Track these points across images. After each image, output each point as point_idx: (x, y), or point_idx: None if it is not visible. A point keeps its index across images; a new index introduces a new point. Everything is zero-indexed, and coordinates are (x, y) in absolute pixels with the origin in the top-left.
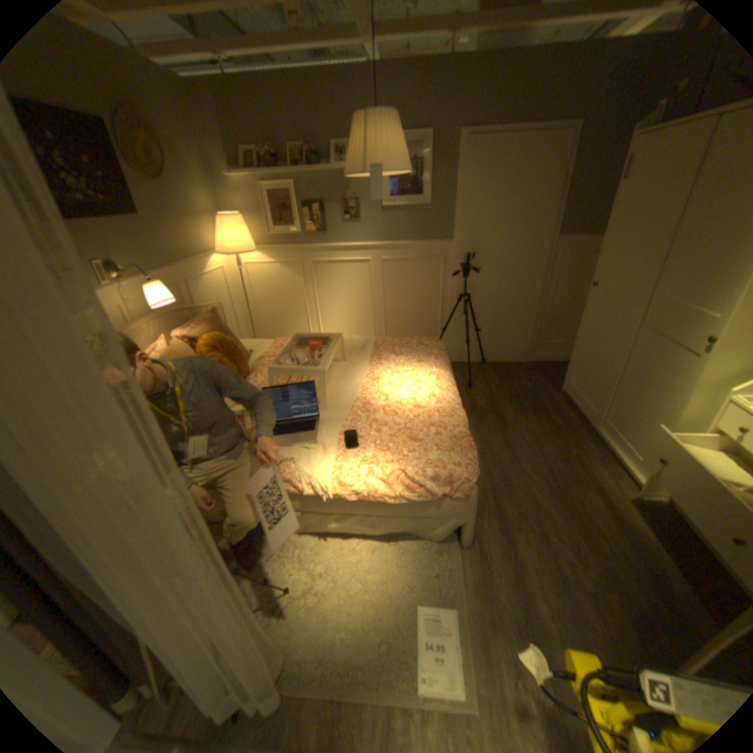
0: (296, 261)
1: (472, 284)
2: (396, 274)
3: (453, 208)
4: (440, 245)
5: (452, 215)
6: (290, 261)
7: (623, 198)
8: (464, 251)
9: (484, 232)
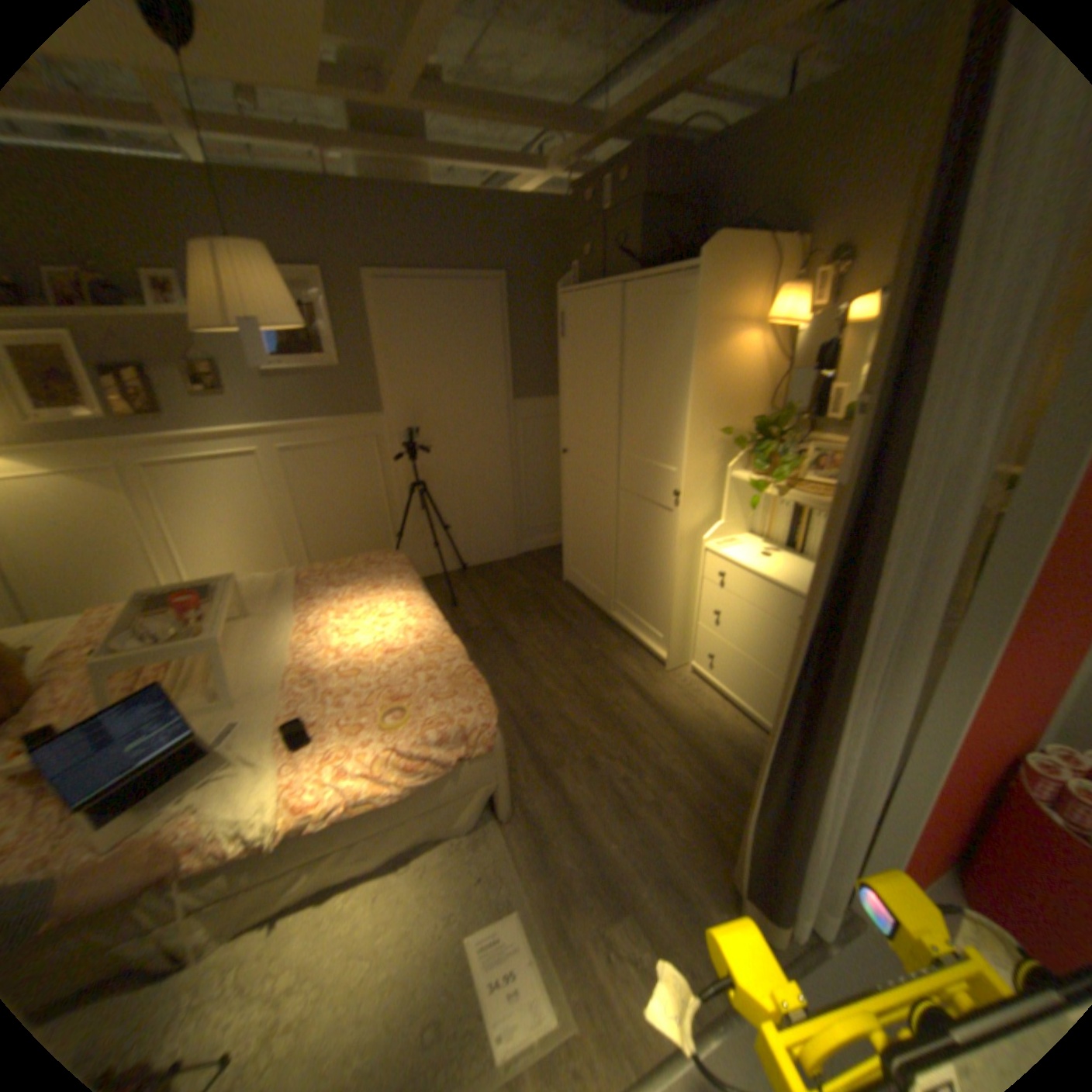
0: (108, 465)
1: (426, 467)
2: (309, 466)
3: (376, 370)
4: (369, 420)
5: (377, 378)
6: (95, 466)
7: (567, 356)
8: (405, 425)
9: (425, 400)
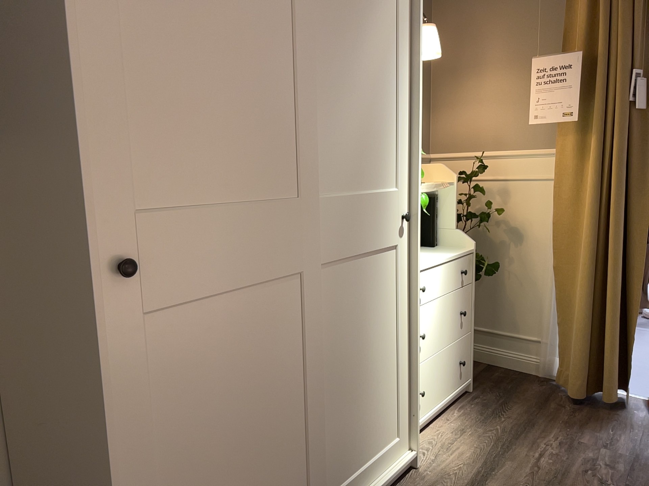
0: None
1: None
2: None
3: None
4: None
5: None
6: None
7: None
8: None
9: None
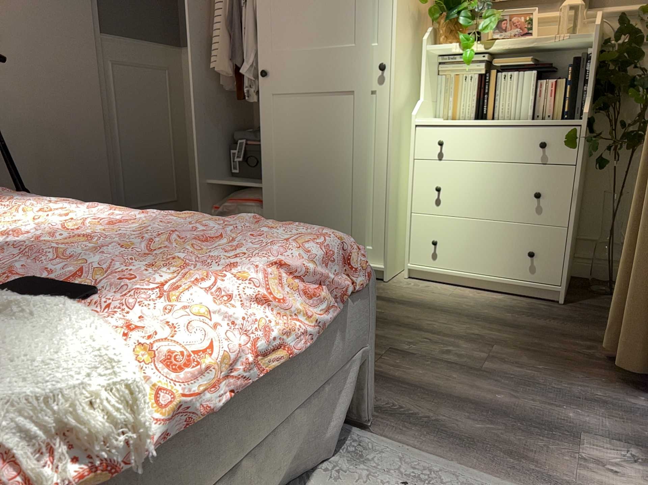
0: None
1: None
2: None
3: None
4: None
5: None
6: None
7: None
8: None
9: None
